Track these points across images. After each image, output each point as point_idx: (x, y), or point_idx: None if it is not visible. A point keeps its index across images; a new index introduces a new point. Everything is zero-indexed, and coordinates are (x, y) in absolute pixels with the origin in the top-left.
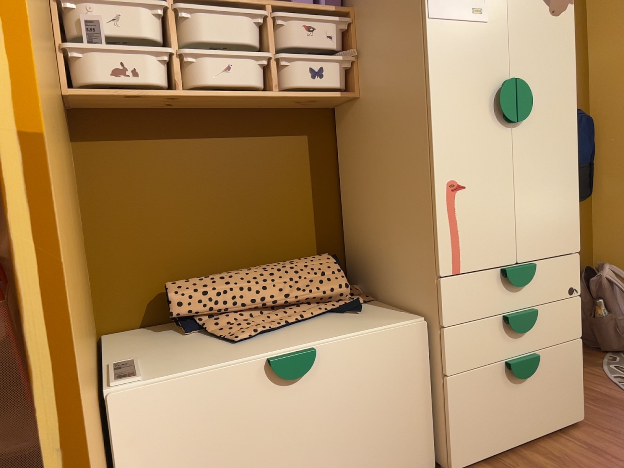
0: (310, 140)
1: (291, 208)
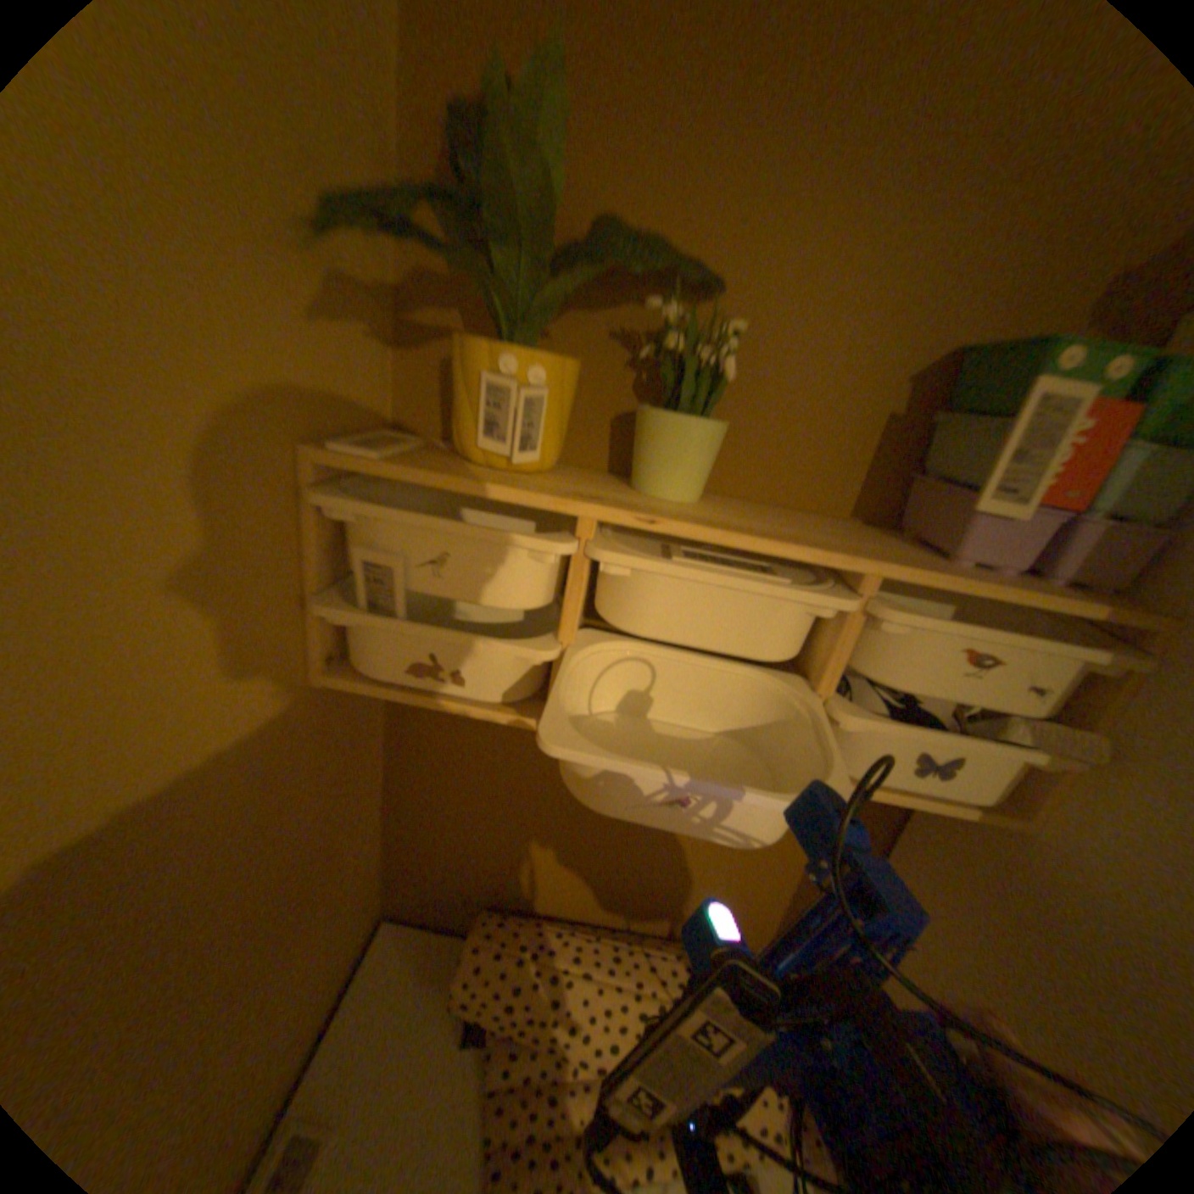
0: None
1: (752, 869)
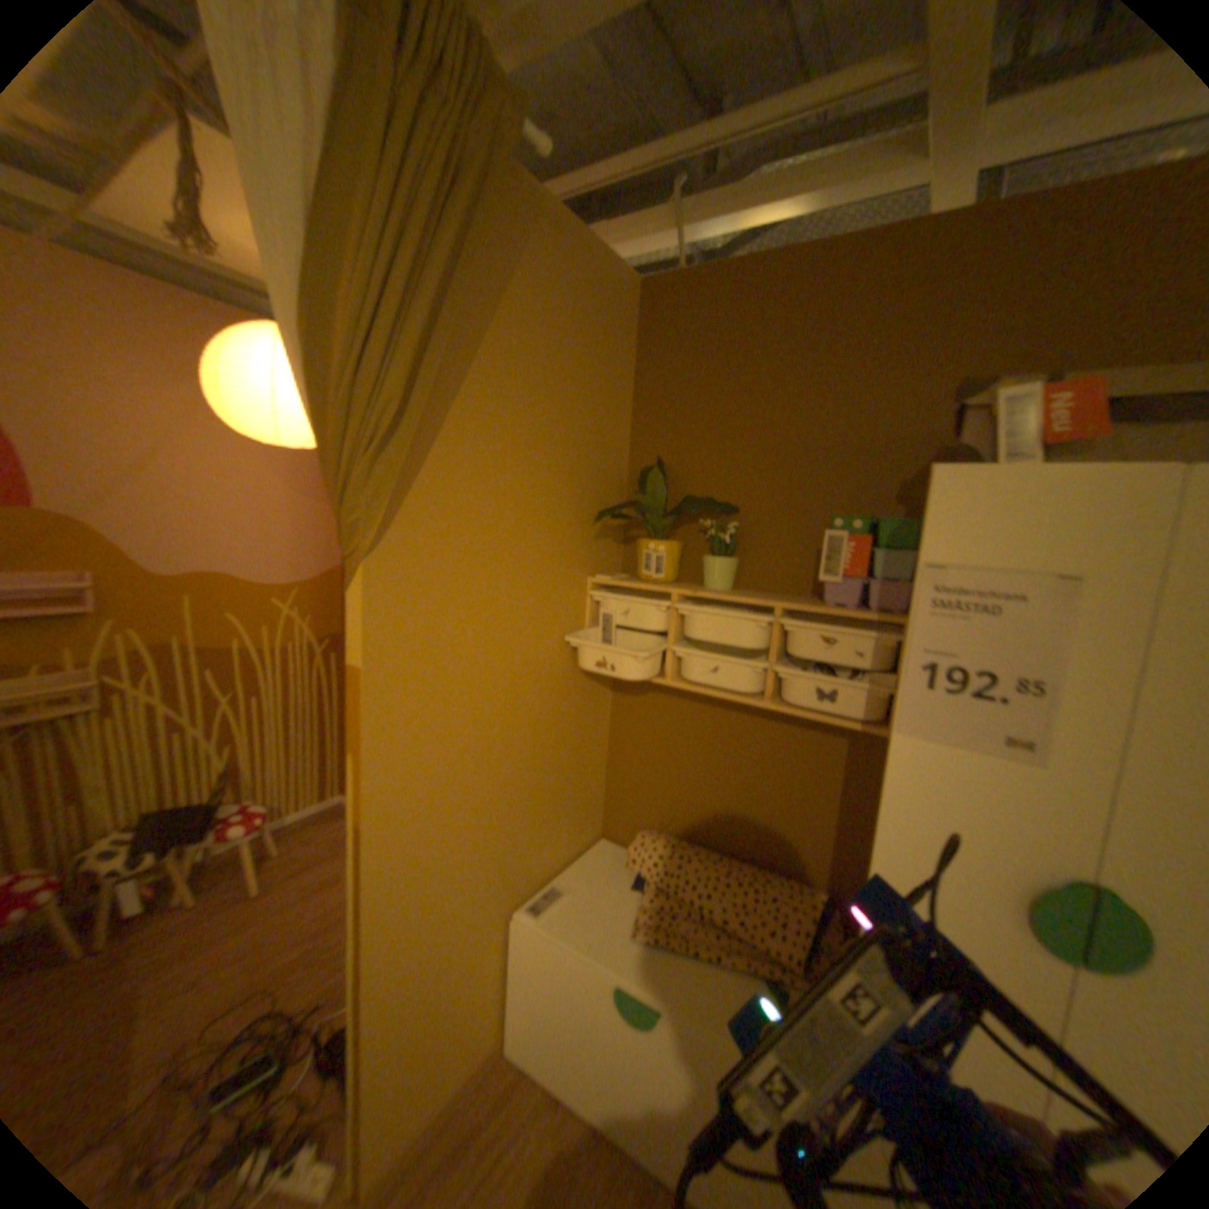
0: (852, 748)
1: (804, 816)
